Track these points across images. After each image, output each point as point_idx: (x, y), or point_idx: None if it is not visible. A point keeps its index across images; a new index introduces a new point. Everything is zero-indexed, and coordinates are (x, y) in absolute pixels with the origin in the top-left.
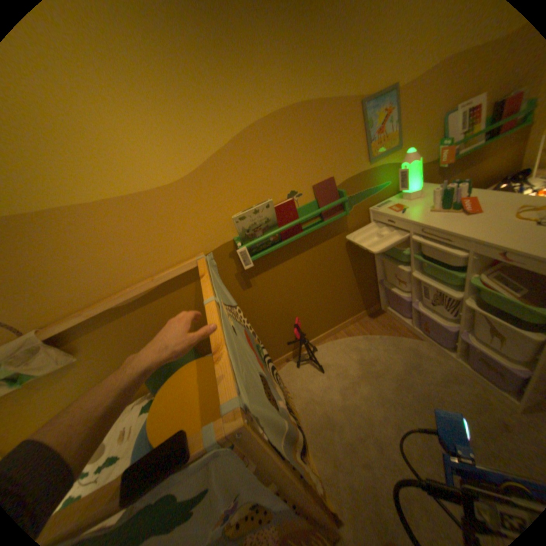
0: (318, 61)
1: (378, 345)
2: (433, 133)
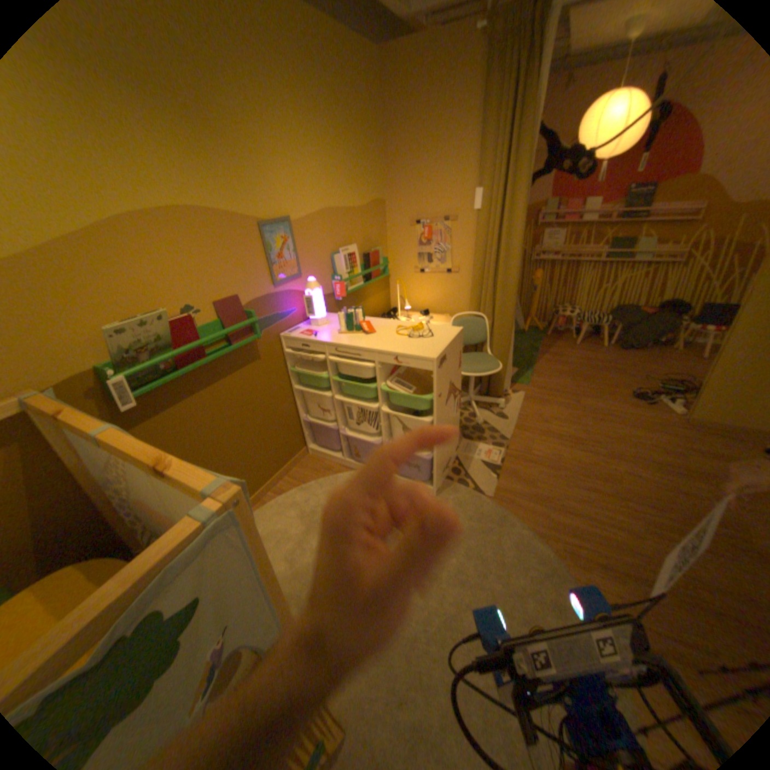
0: (208, 173)
1: (315, 491)
2: (325, 269)
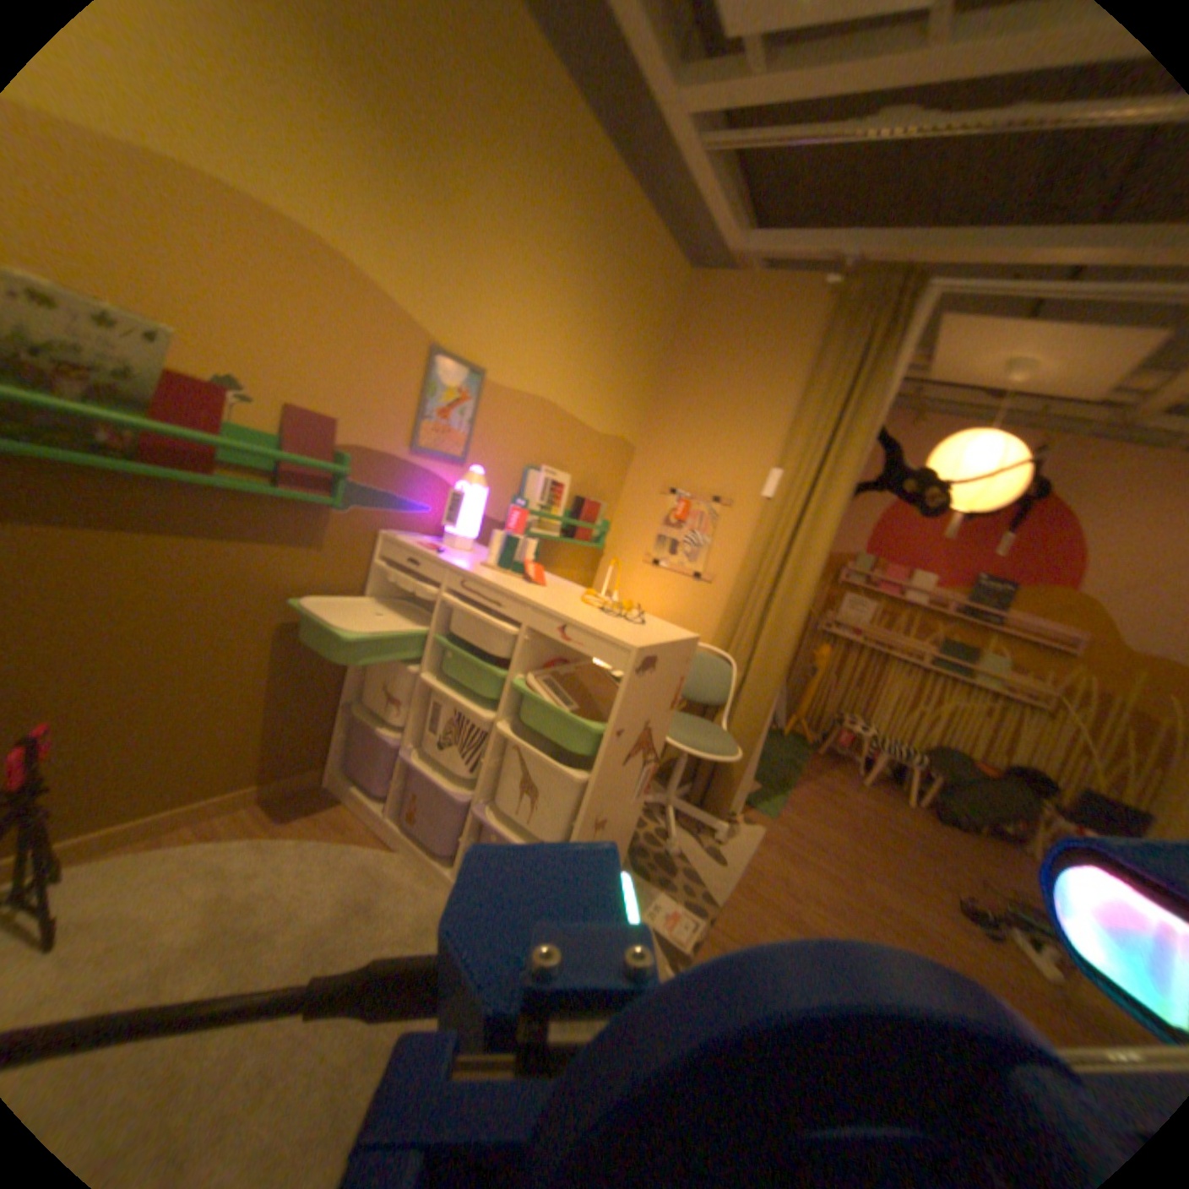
0: (389, 233)
1: (284, 866)
2: (507, 483)
